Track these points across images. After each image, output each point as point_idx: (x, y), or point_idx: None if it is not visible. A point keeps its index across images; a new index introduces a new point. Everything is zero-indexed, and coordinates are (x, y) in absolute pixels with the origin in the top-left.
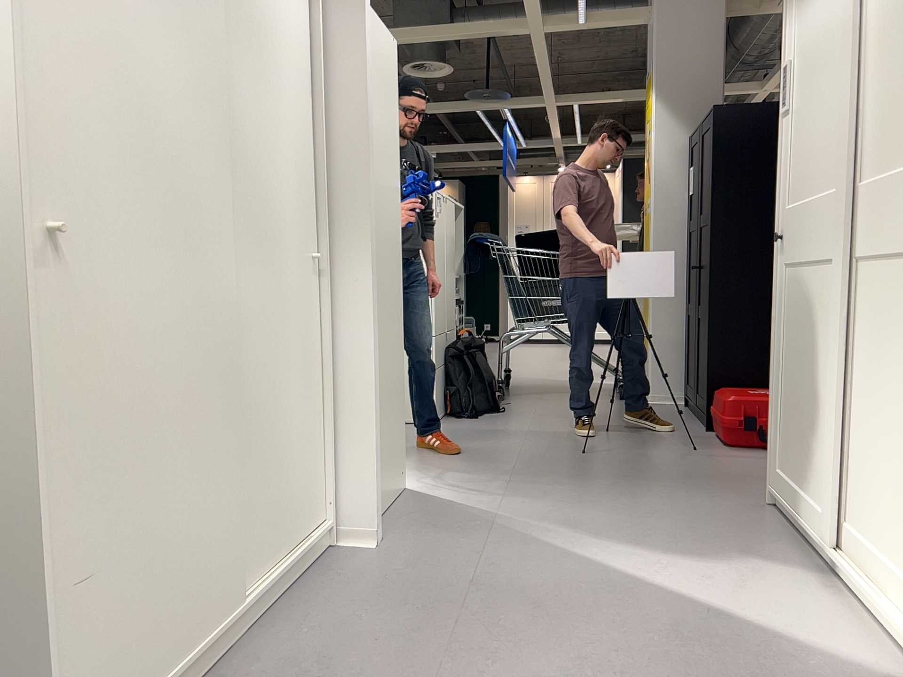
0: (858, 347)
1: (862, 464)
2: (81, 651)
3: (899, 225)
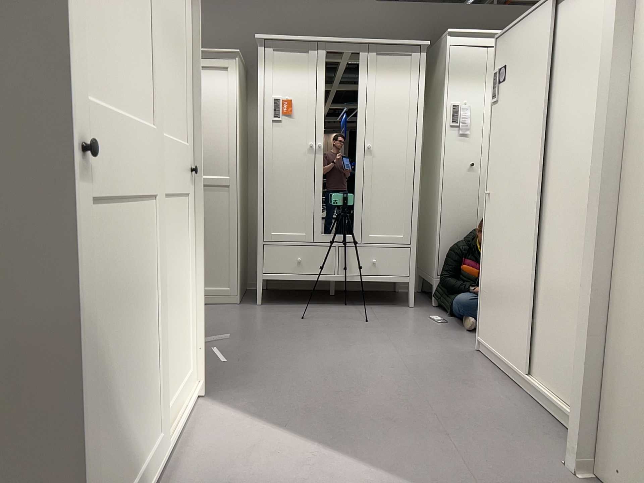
0: (158, 271)
1: (166, 355)
2: (483, 311)
3: (176, 178)
